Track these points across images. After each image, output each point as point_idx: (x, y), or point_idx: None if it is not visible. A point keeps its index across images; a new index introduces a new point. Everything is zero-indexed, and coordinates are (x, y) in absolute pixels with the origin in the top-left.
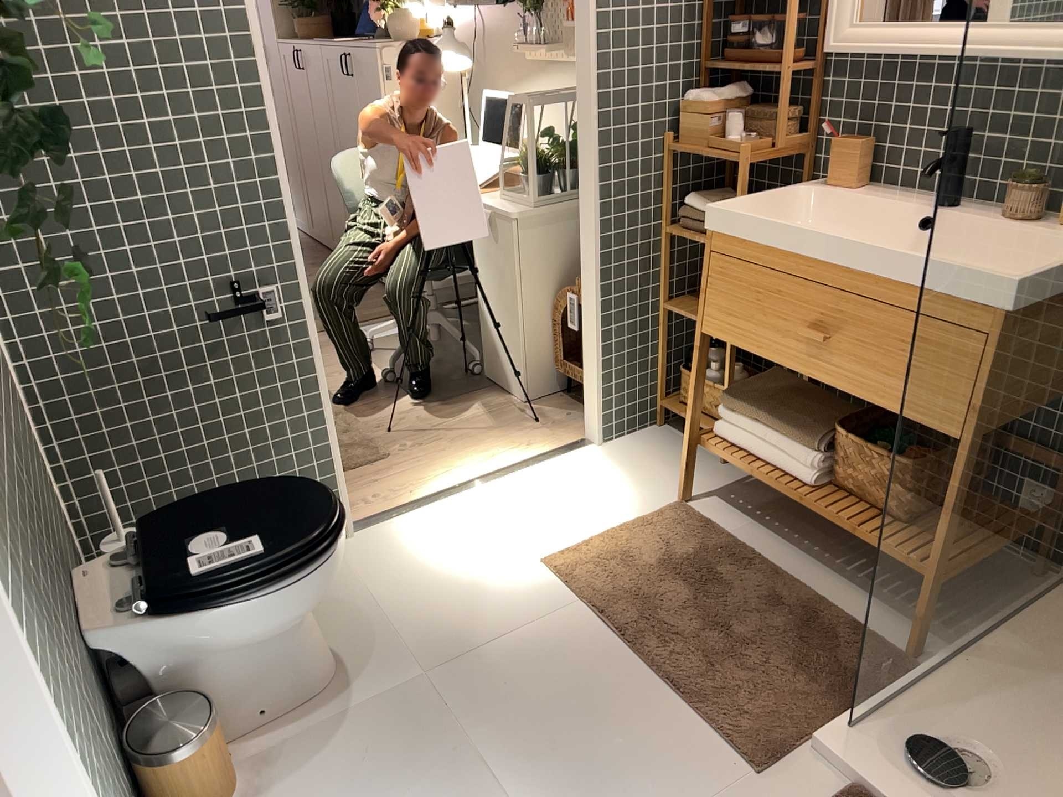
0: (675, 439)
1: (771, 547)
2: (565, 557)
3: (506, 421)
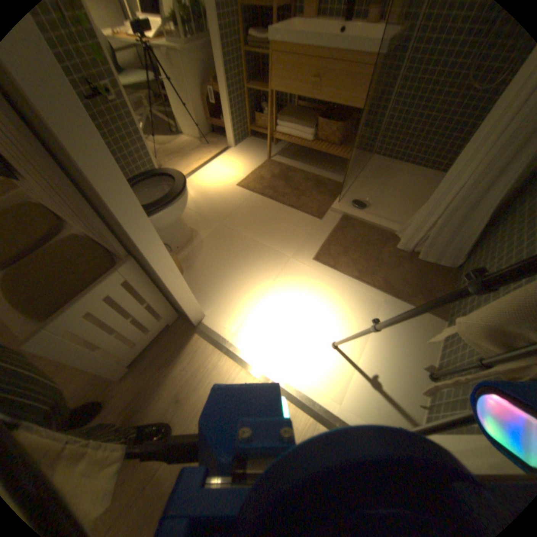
0: (256, 139)
1: (298, 164)
2: (240, 181)
3: (197, 144)
